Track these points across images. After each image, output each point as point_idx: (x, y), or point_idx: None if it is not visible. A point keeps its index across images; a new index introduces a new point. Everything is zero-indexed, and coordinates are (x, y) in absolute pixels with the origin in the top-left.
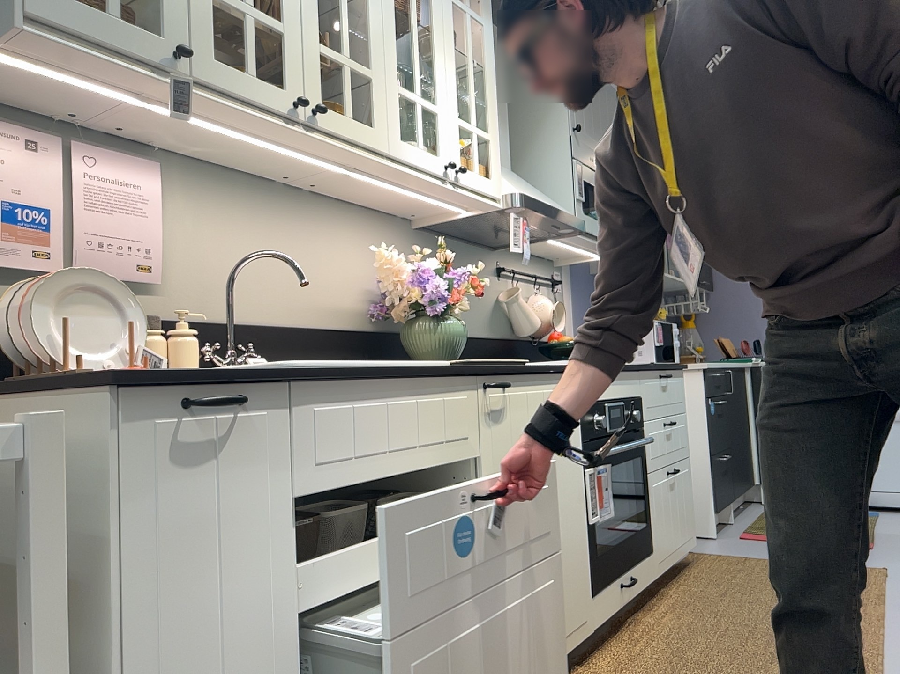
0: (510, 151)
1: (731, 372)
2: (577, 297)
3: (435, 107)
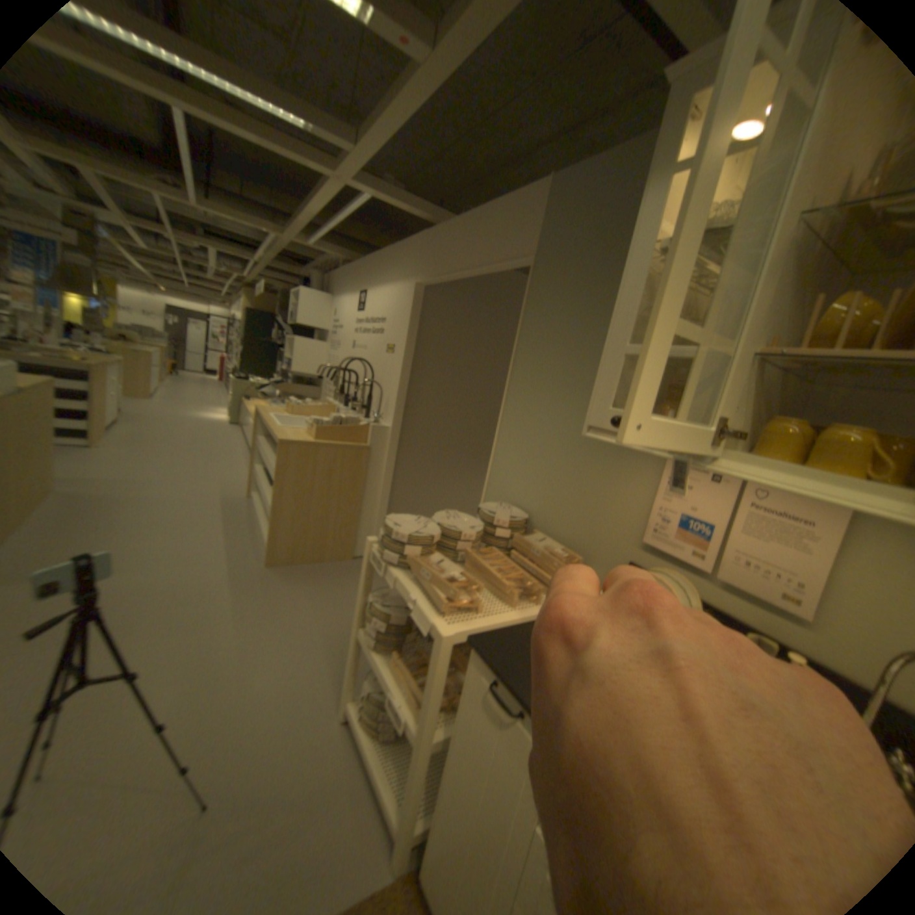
0: None
1: None
2: None
3: None
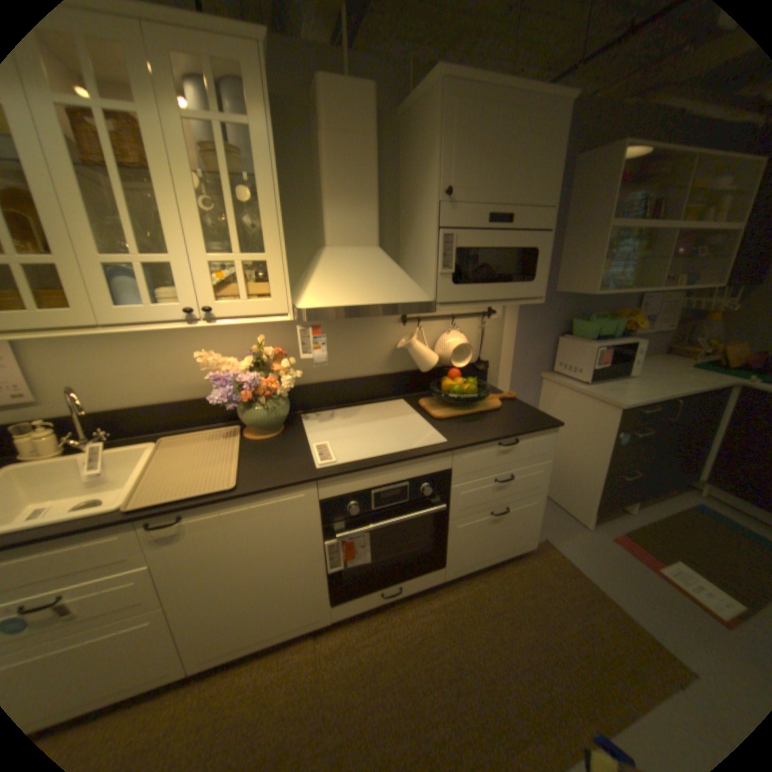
0: (379, 224)
1: (691, 398)
2: (522, 318)
3: (162, 256)
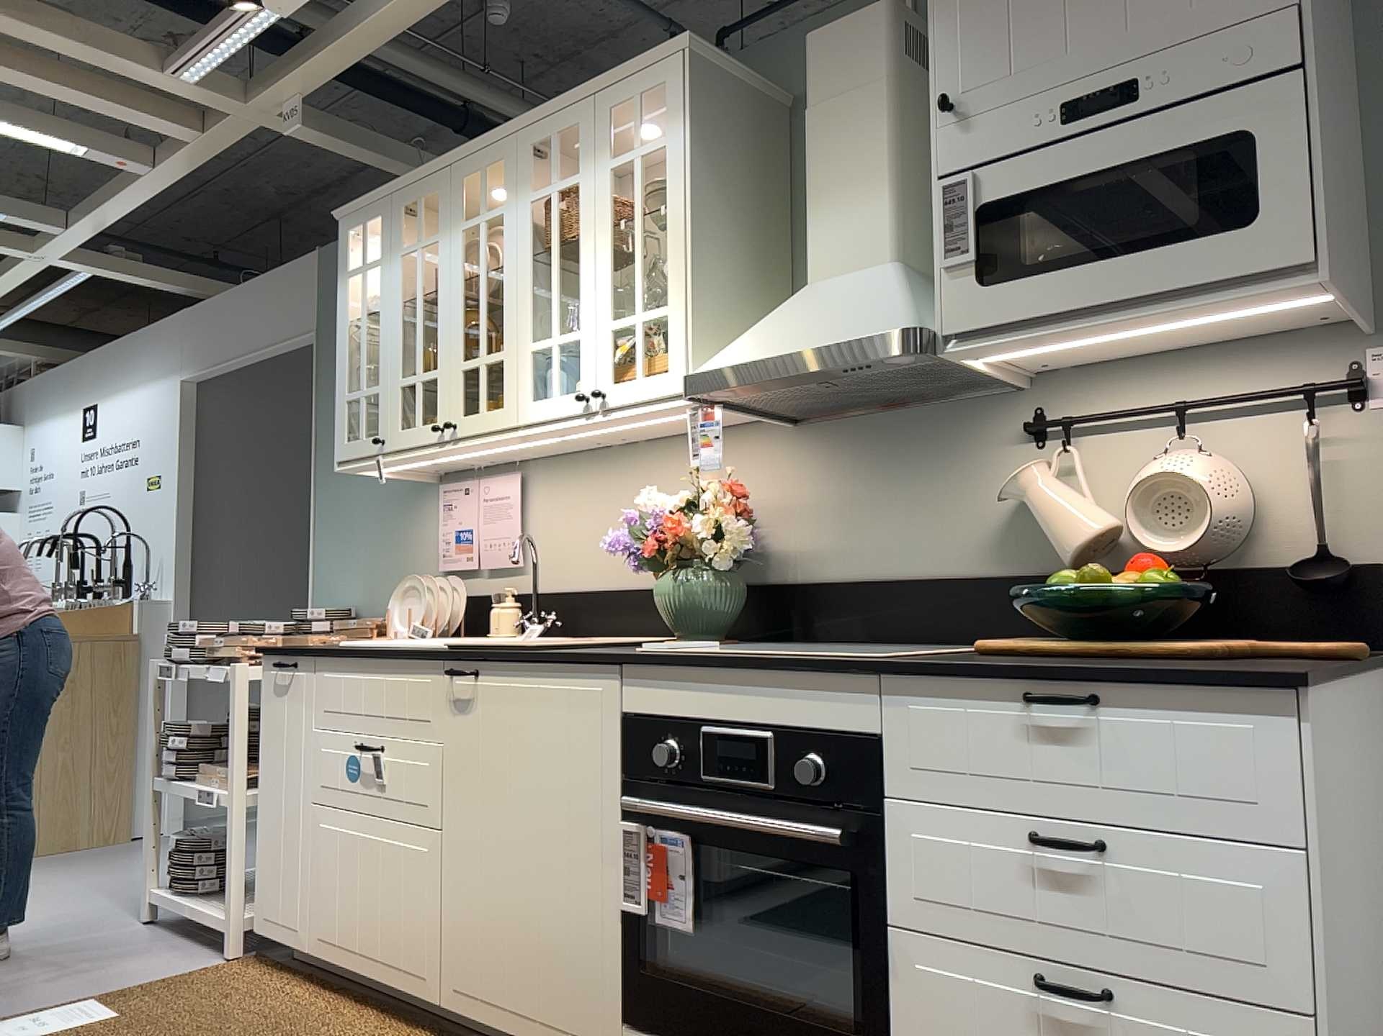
0: (896, 221)
1: None
2: None
3: (574, 332)
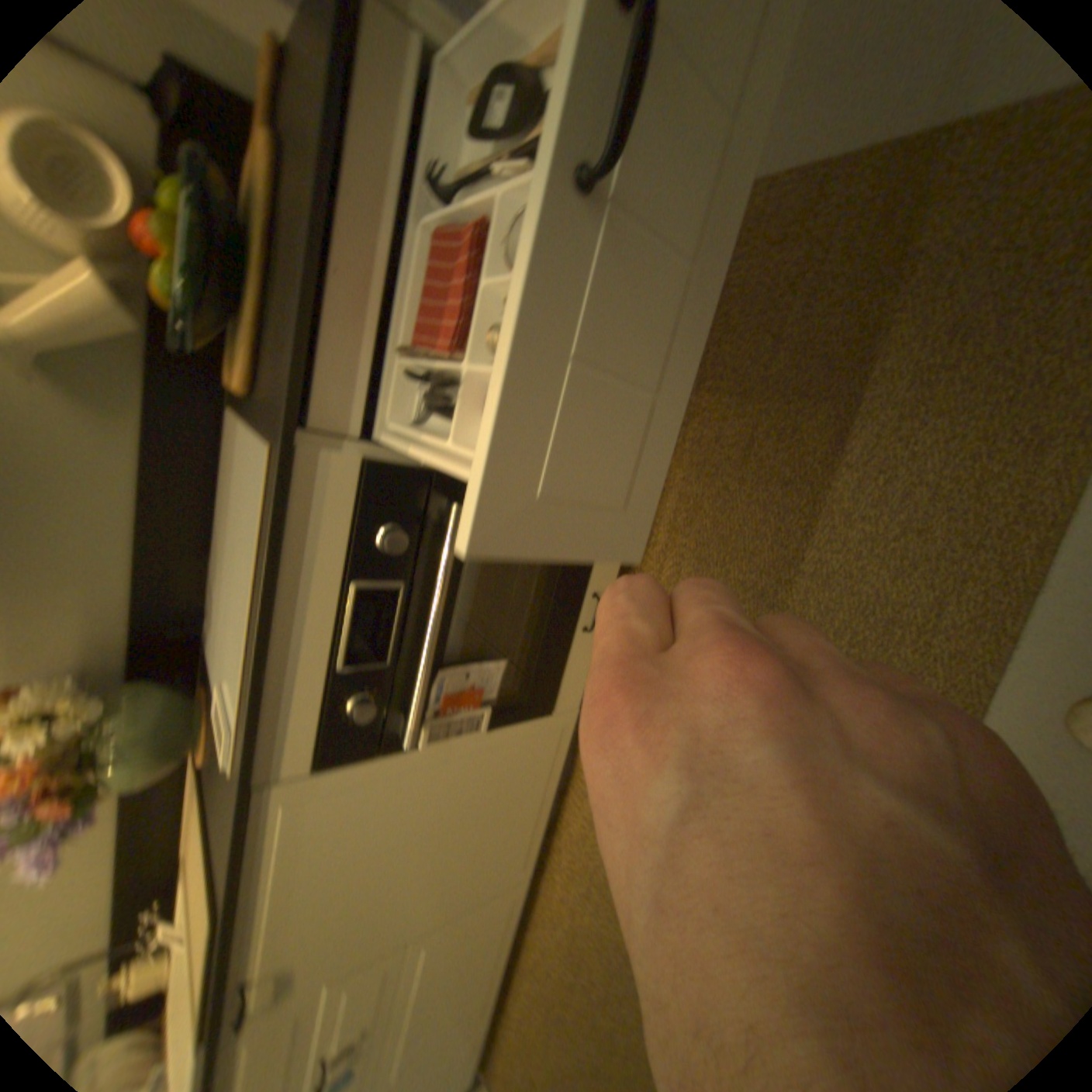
0: None
1: None
2: None
3: None
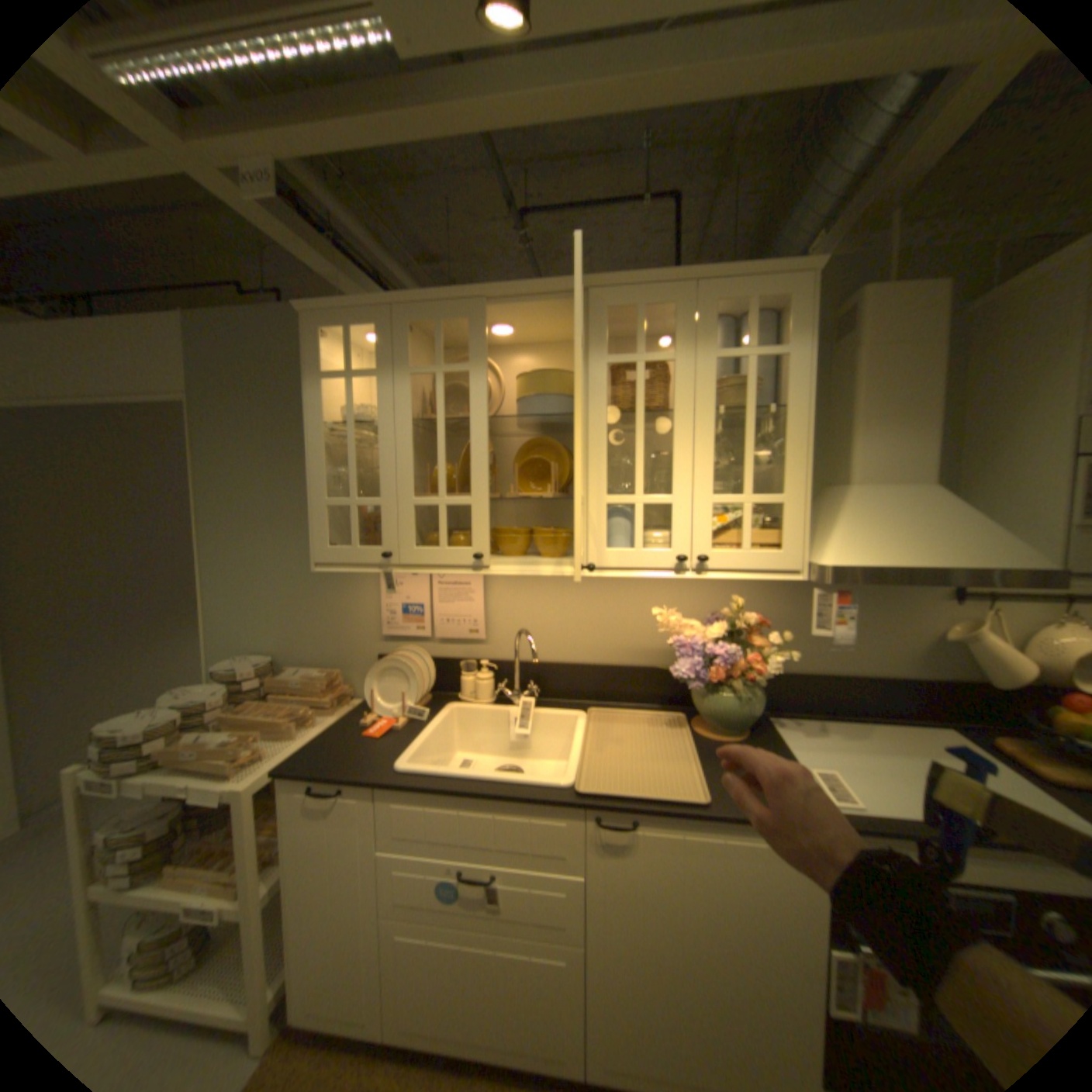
0: (941, 454)
1: None
2: None
3: (666, 498)
